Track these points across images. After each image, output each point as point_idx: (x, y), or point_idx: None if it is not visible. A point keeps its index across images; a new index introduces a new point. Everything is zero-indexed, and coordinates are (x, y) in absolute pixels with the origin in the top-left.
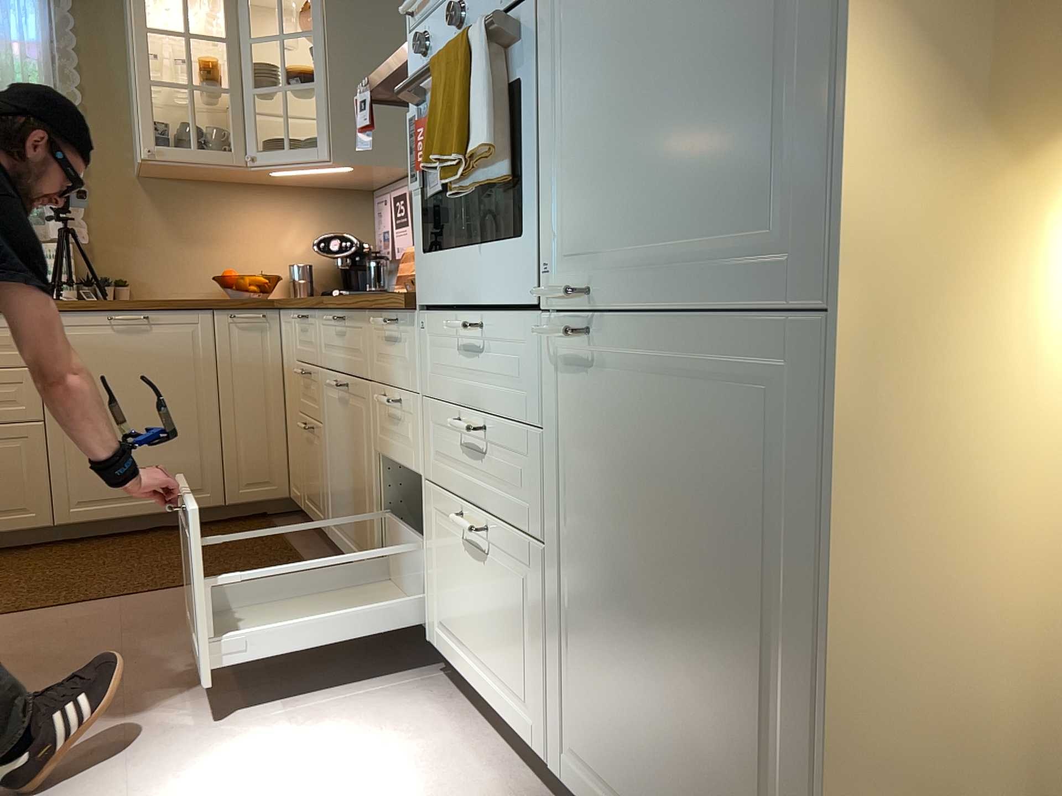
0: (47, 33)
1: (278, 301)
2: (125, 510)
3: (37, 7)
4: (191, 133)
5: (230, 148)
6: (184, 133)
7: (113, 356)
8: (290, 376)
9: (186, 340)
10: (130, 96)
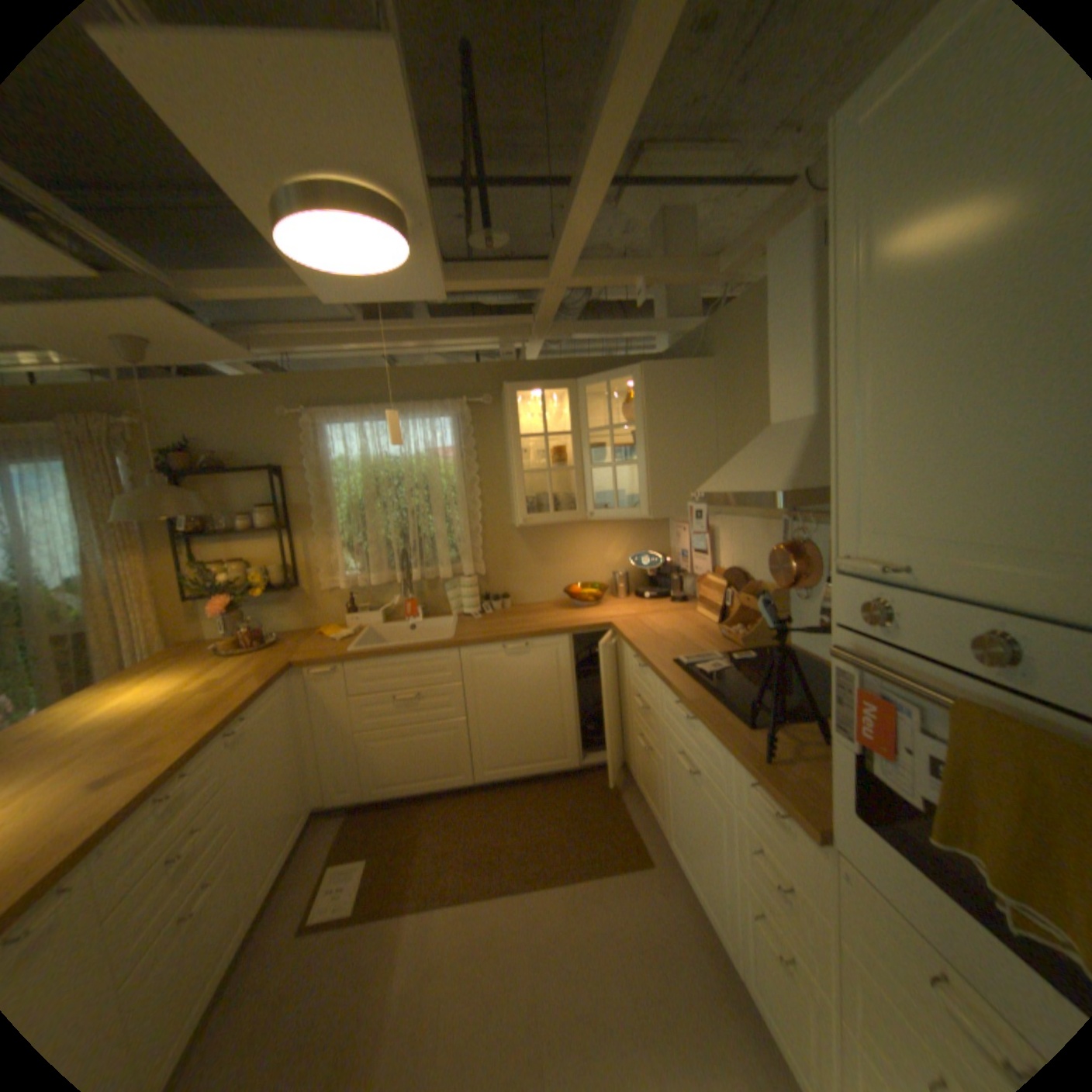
0: (457, 442)
1: (613, 625)
2: (516, 774)
3: (451, 426)
4: (548, 501)
5: (574, 508)
6: (543, 501)
7: (505, 672)
8: (625, 685)
9: (551, 658)
10: (507, 472)
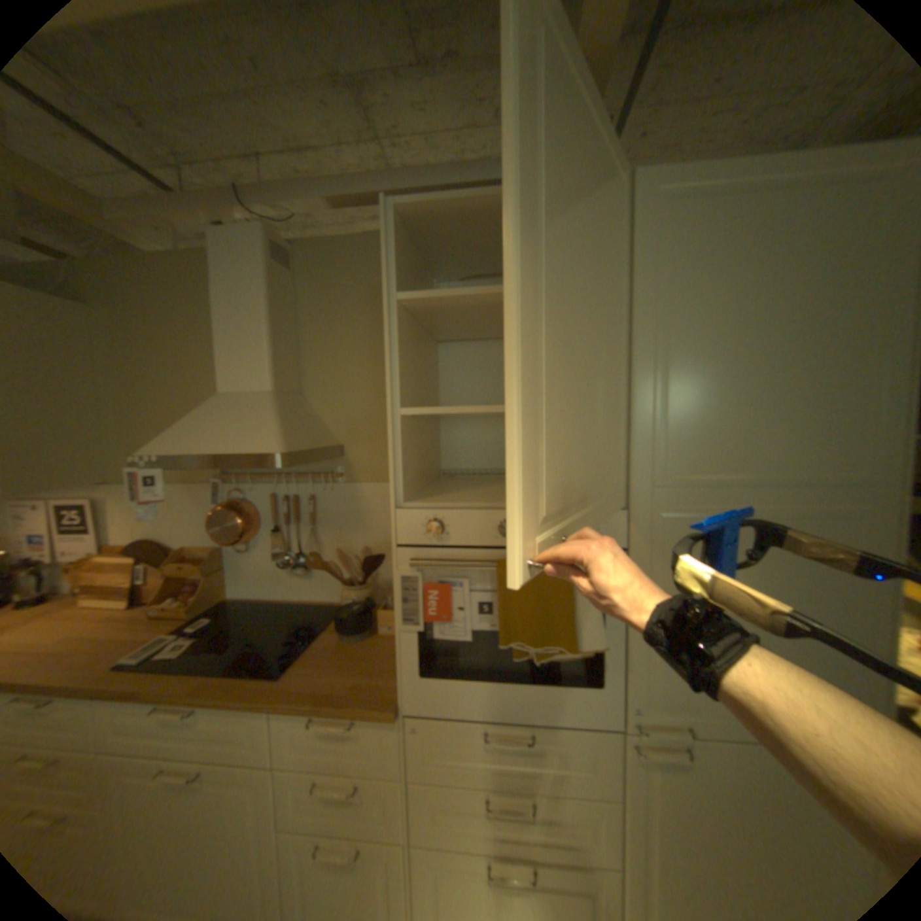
0: None
1: None
2: None
3: None
4: None
5: None
6: None
7: None
8: None
9: None
10: None
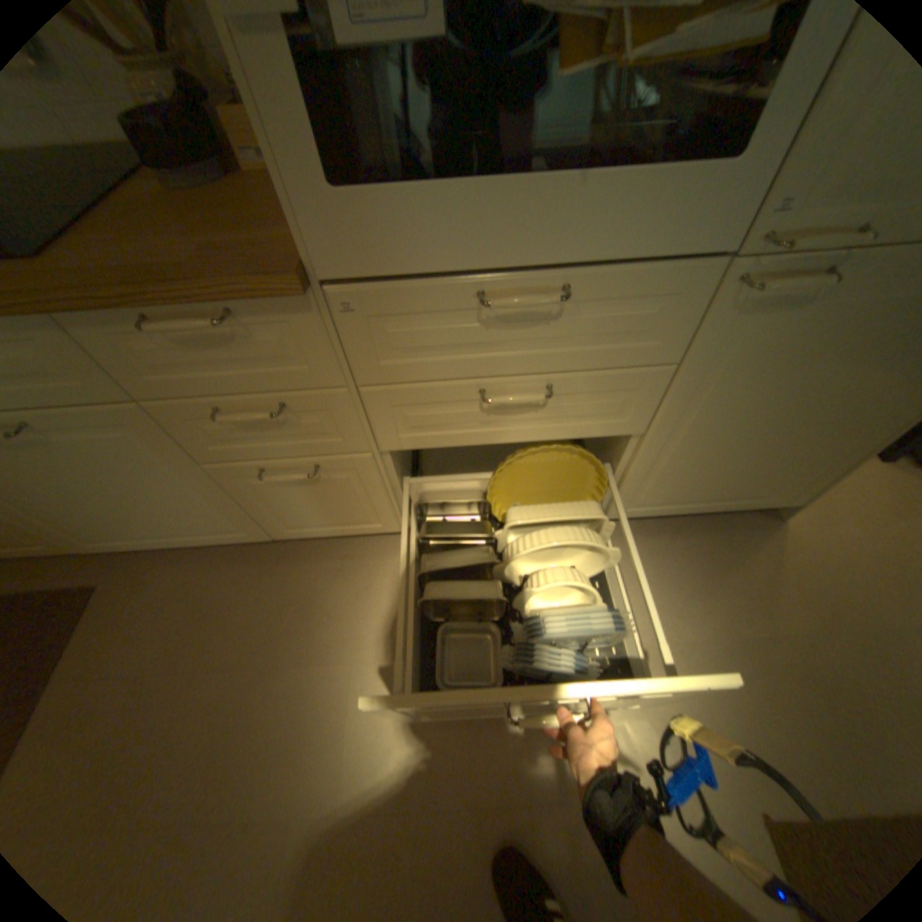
0: None
1: None
2: None
3: None
4: None
5: None
6: None
7: None
8: None
9: None
10: None
